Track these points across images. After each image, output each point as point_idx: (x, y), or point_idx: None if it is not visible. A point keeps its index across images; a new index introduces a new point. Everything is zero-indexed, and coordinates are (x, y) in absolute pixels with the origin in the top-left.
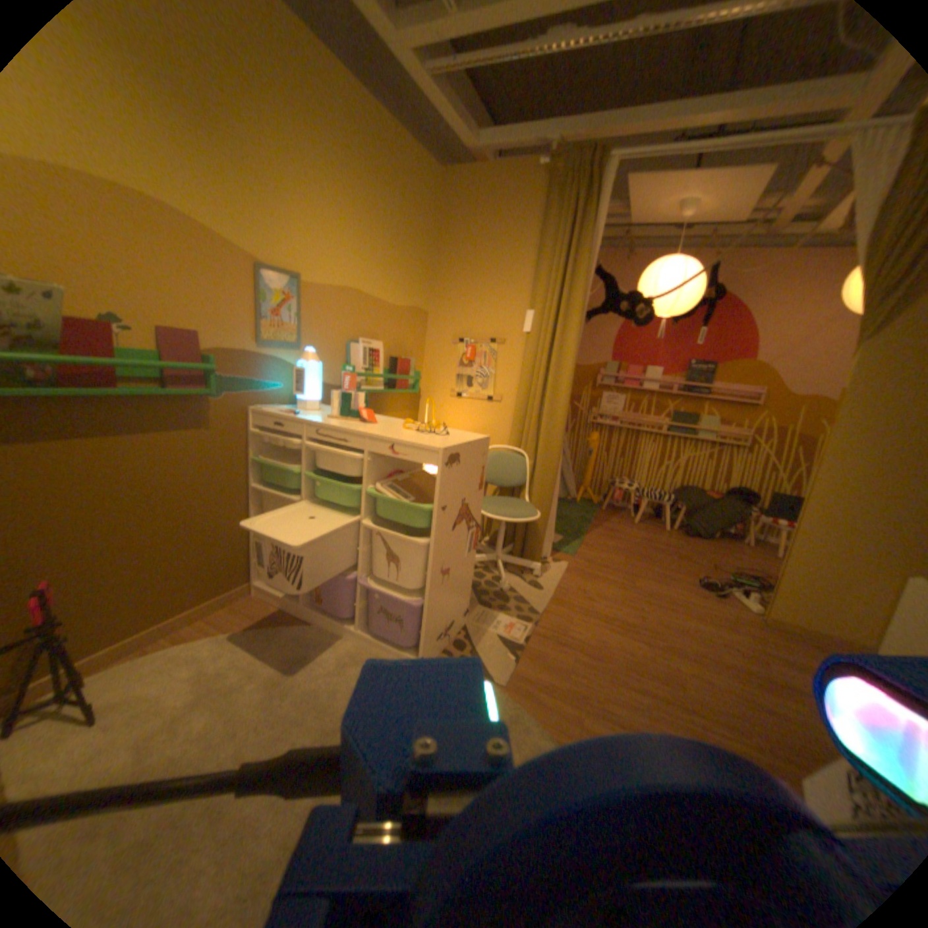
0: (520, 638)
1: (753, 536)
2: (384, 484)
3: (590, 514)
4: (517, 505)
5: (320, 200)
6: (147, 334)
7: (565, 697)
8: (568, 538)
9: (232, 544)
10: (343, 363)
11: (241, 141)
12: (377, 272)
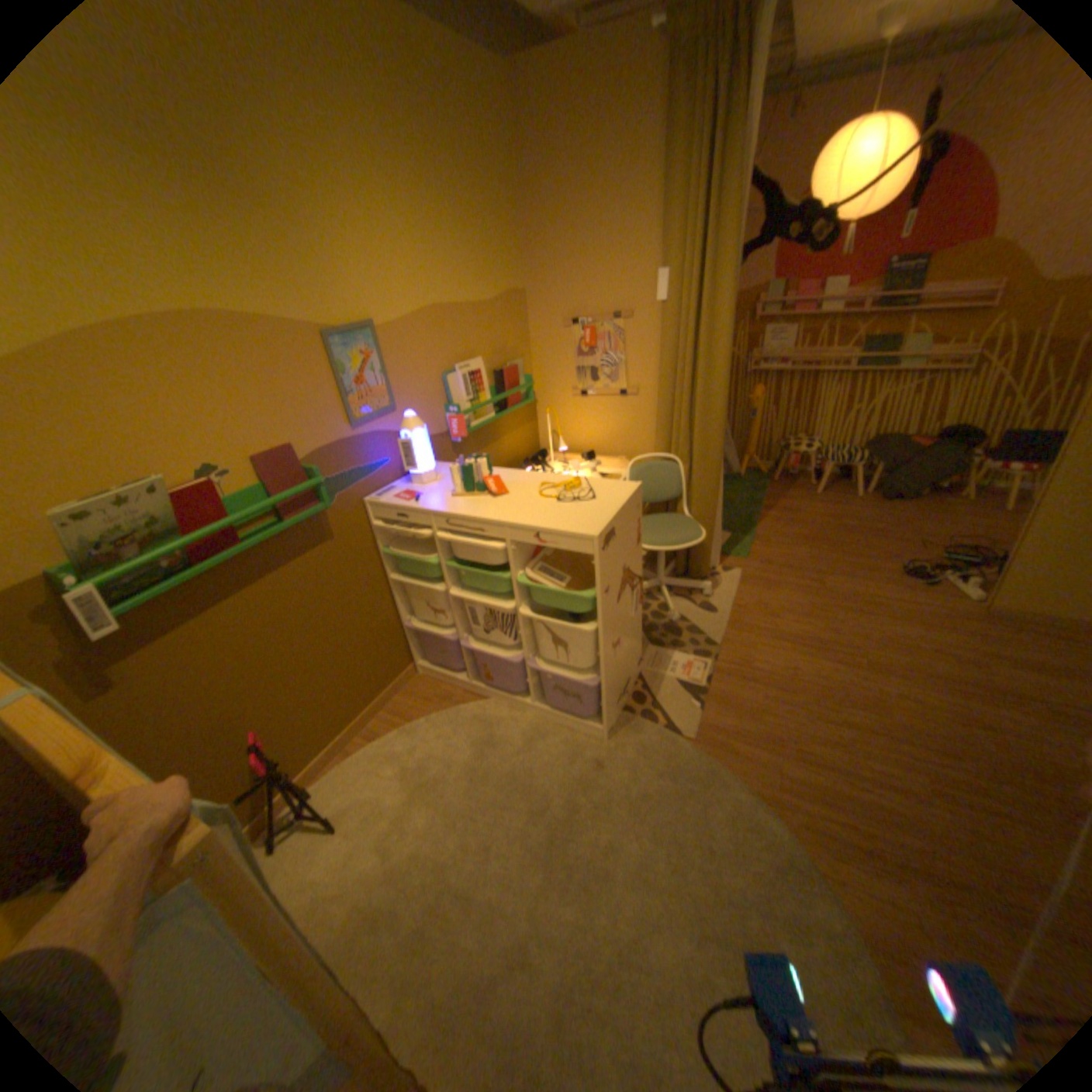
0: (701, 677)
1: (975, 486)
2: (533, 565)
3: (760, 491)
4: (677, 525)
5: (367, 205)
6: (244, 468)
7: (759, 740)
8: (738, 533)
9: (387, 634)
10: (444, 402)
11: (256, 174)
12: (455, 266)
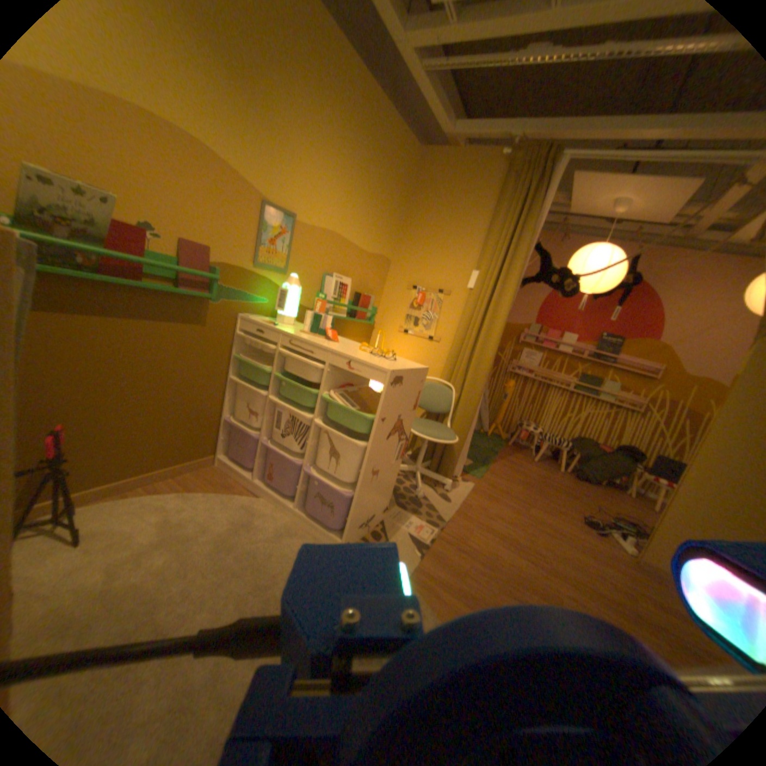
0: (428, 539)
1: (636, 489)
2: (338, 393)
3: (498, 447)
4: (441, 429)
5: (322, 159)
6: (173, 244)
7: (459, 595)
8: (478, 464)
9: (208, 422)
10: (318, 291)
11: (270, 104)
12: (357, 222)
